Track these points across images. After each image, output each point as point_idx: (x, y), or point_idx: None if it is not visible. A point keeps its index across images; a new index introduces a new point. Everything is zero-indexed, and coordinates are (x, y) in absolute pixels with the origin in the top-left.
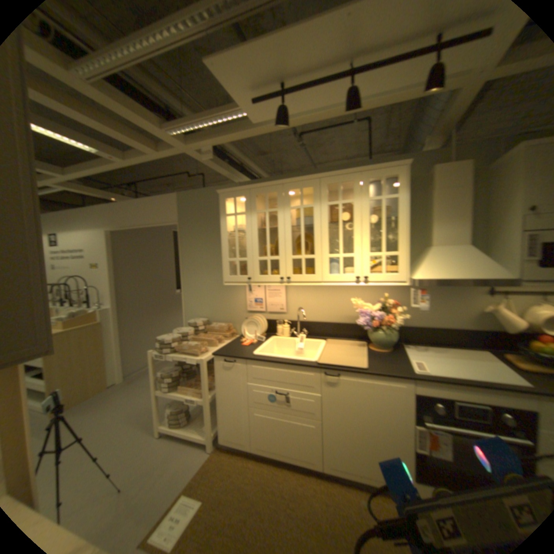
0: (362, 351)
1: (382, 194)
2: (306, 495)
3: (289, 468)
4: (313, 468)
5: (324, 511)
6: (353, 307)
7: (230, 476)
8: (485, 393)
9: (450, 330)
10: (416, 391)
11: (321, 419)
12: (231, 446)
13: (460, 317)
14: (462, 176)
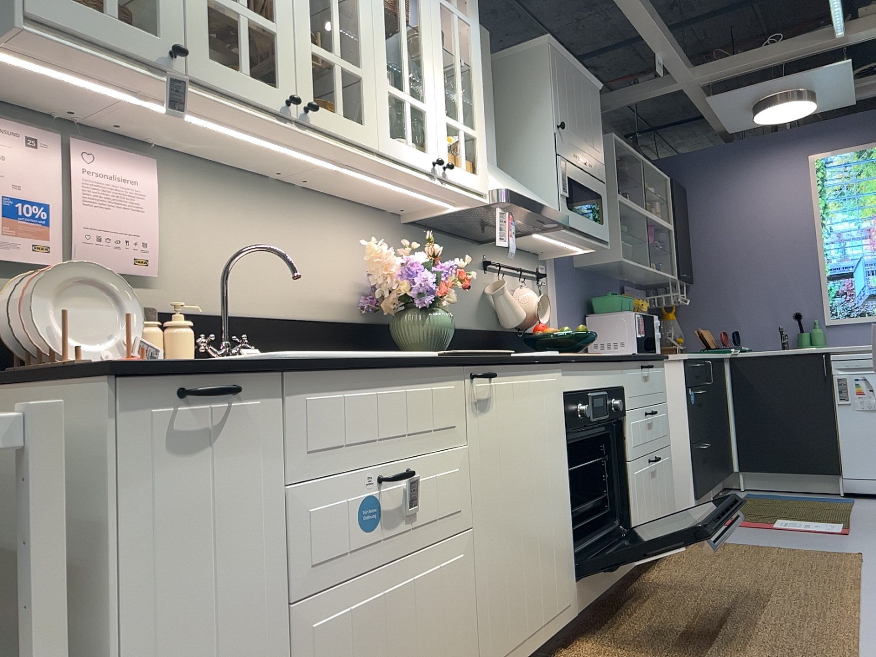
0: None
1: (455, 5)
2: None
3: None
4: None
5: None
6: (349, 267)
7: None
8: (601, 368)
9: (460, 329)
10: (562, 385)
11: (471, 517)
12: None
13: (466, 305)
14: (486, 52)
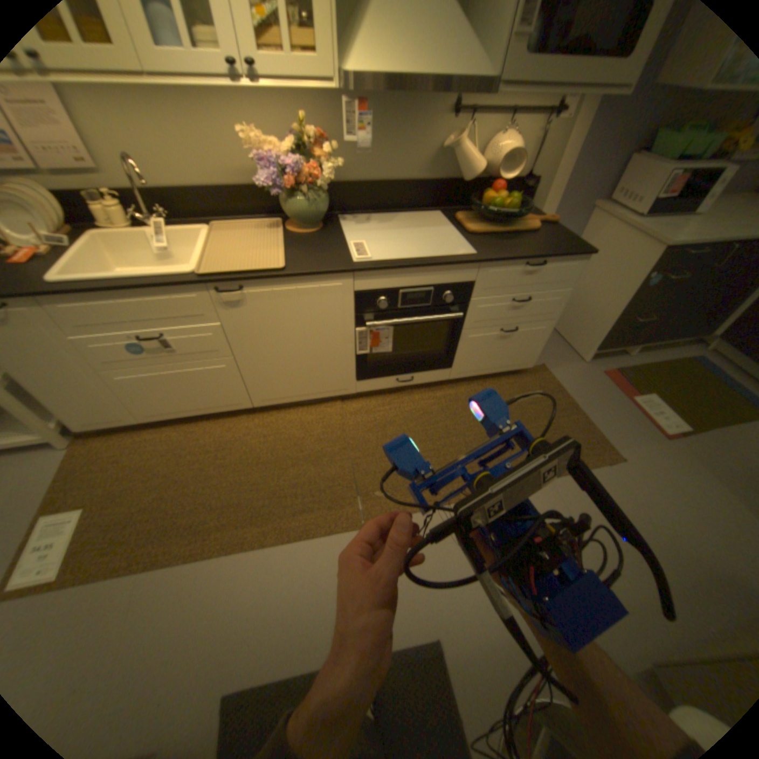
0: (275, 237)
1: None
2: (236, 437)
3: (208, 417)
4: (239, 407)
5: (262, 443)
6: (243, 146)
7: (116, 461)
8: (430, 271)
9: (399, 181)
10: (354, 287)
11: (231, 354)
12: (98, 428)
13: (413, 158)
14: None
